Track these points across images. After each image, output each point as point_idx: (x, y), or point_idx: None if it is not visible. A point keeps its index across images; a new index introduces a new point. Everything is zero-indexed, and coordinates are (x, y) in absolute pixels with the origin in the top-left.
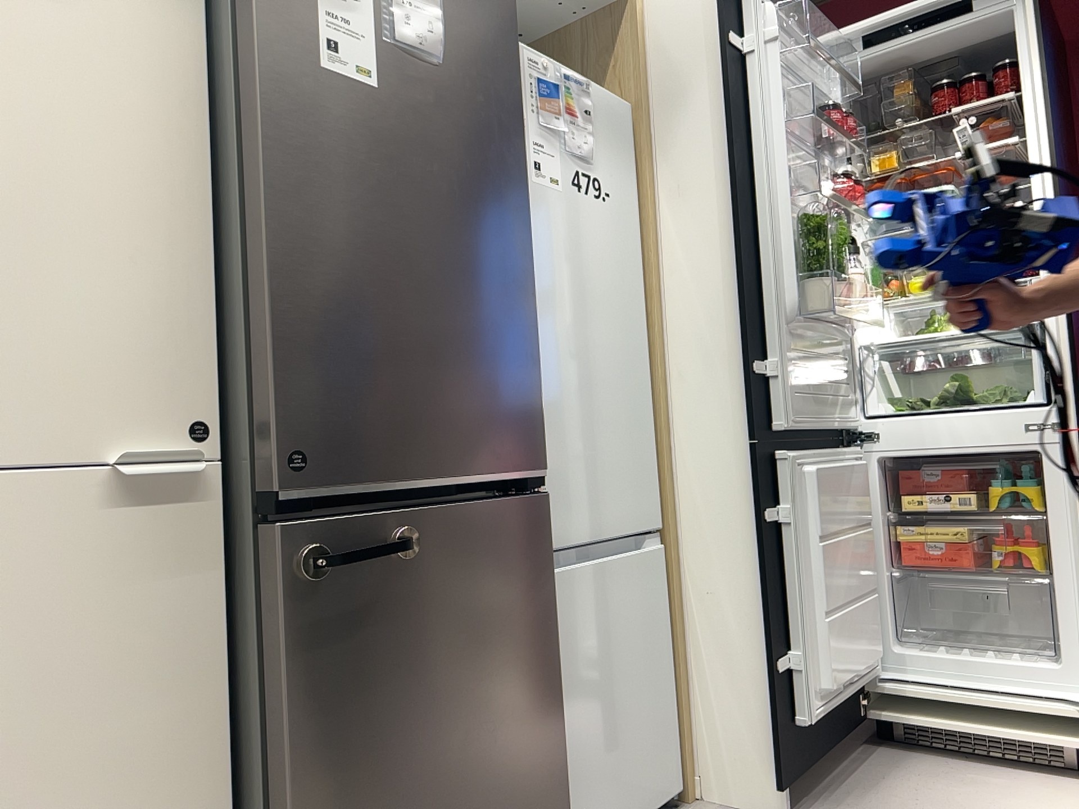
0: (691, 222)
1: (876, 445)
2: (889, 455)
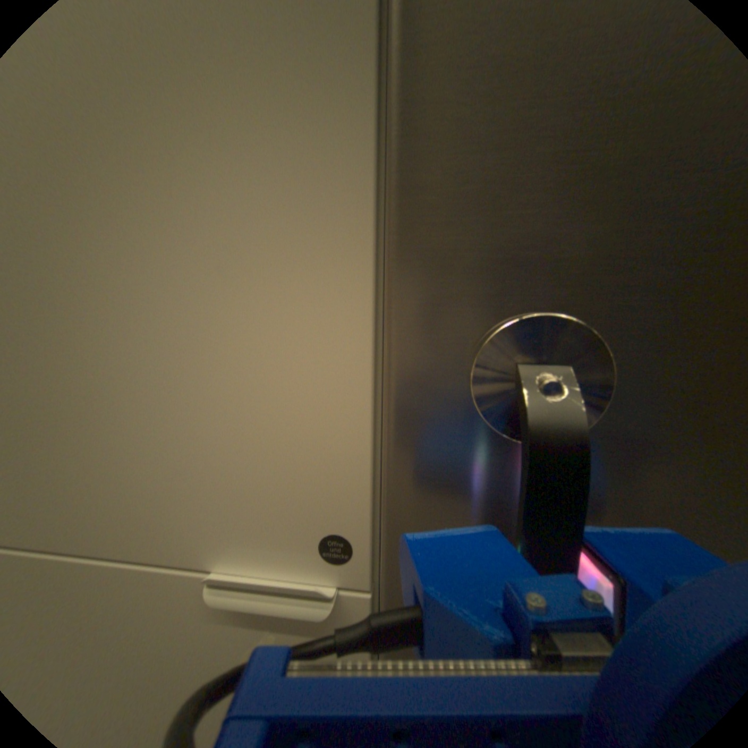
0: None
1: None
2: None
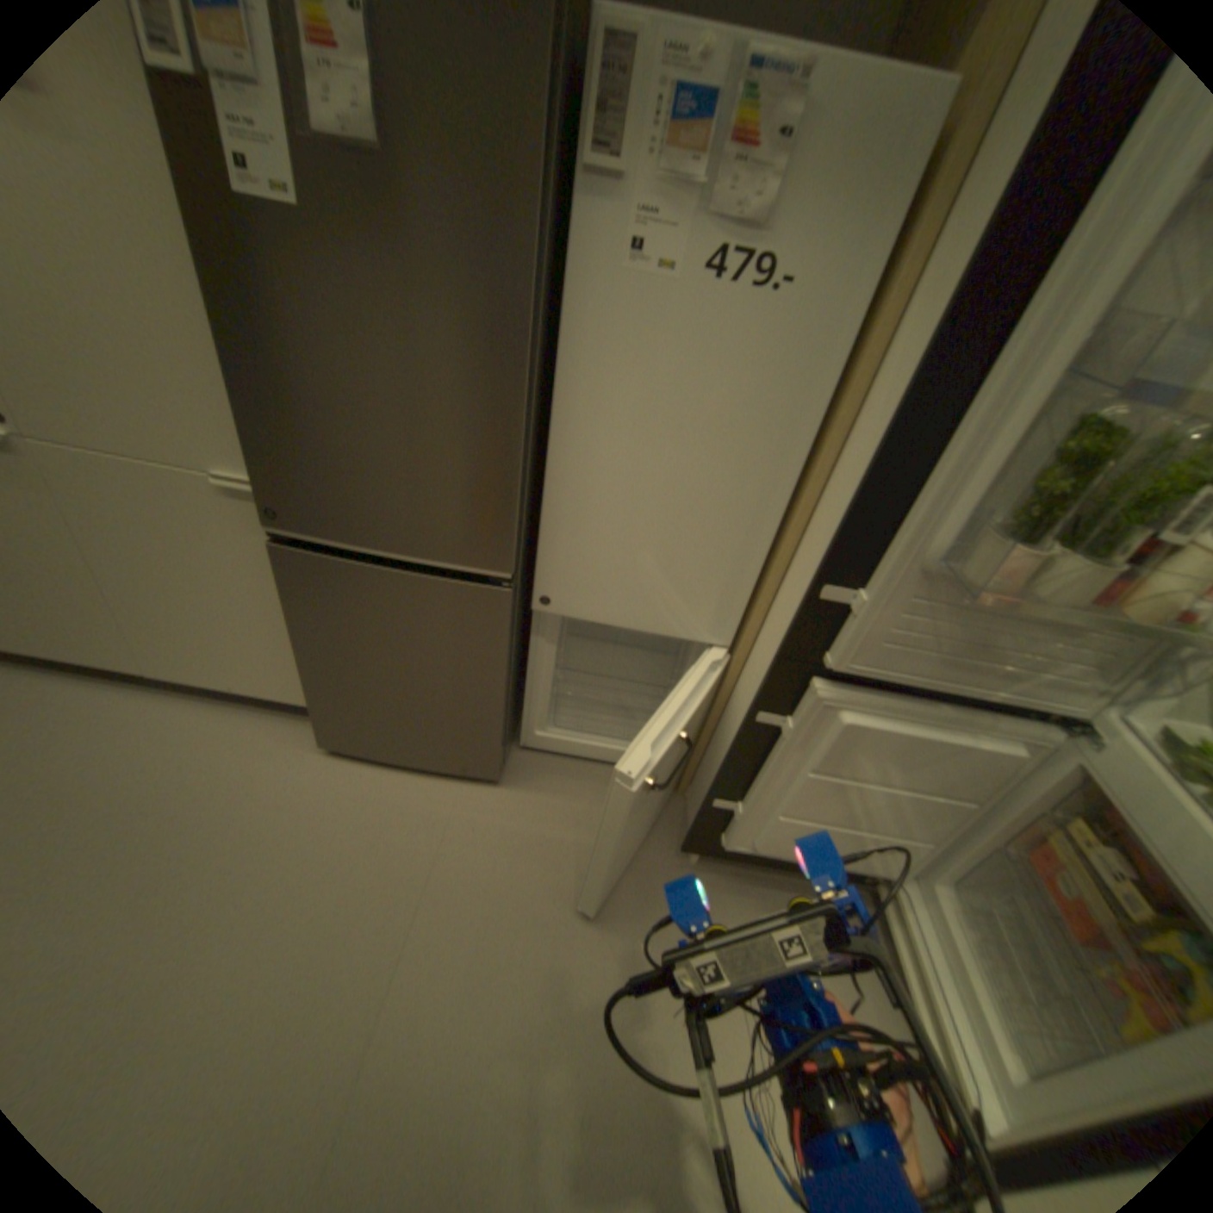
0: (914, 348)
1: (1089, 751)
2: (1092, 775)
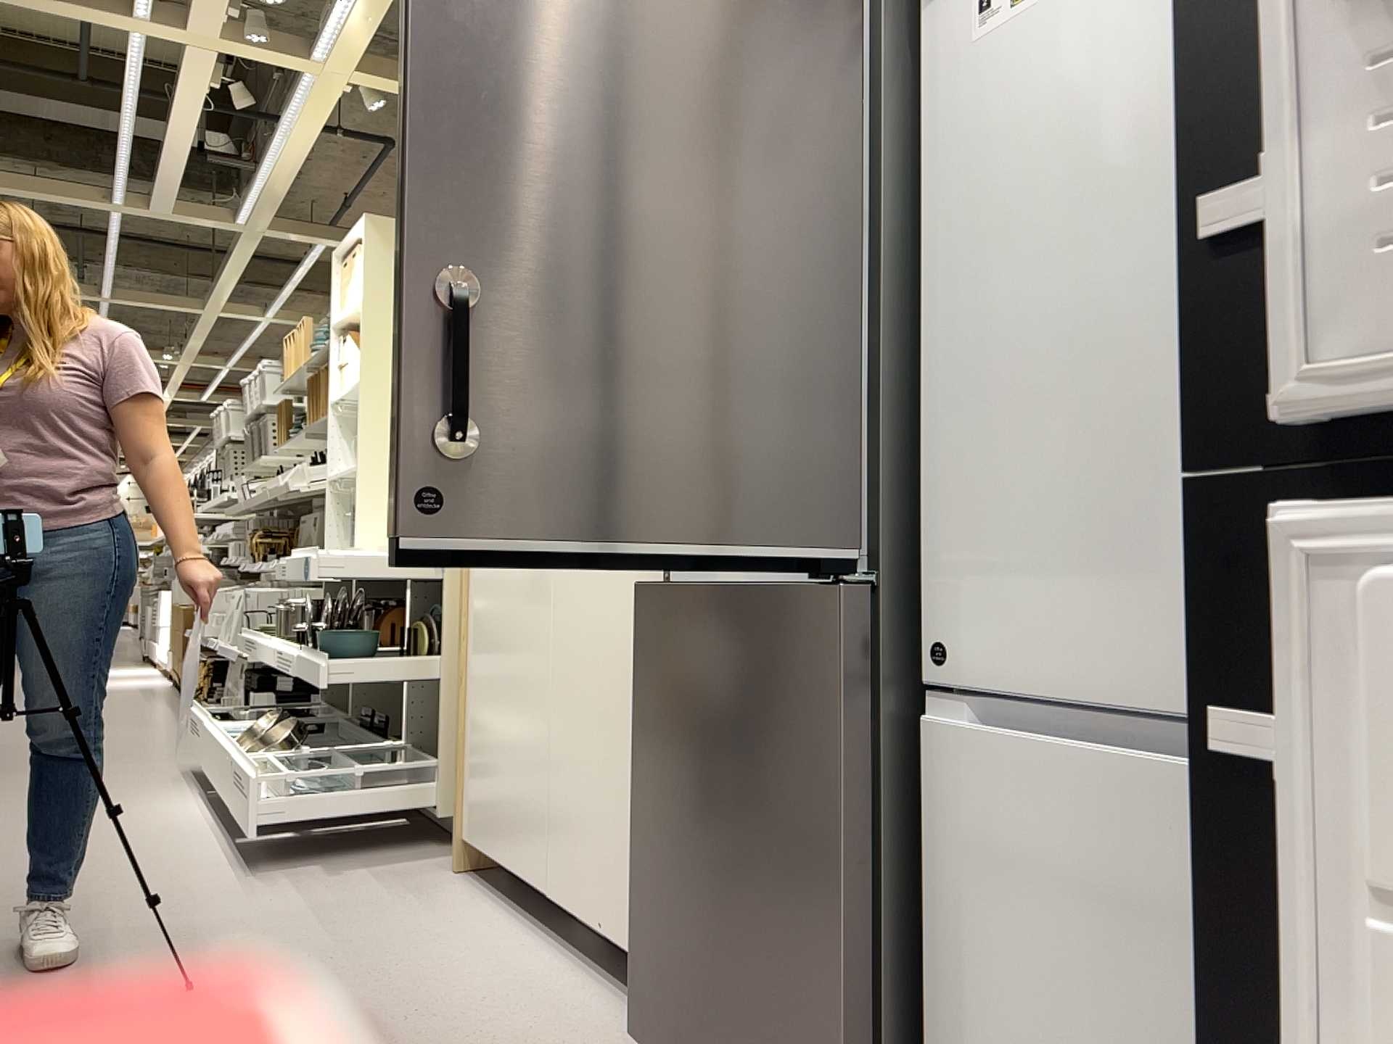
0: None
1: None
2: None
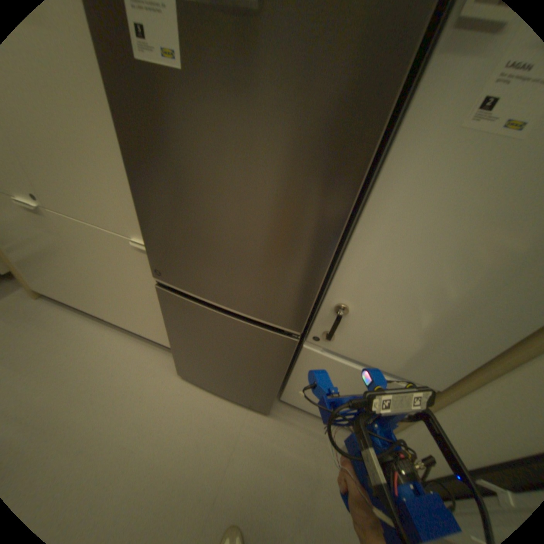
0: None
1: None
2: None
